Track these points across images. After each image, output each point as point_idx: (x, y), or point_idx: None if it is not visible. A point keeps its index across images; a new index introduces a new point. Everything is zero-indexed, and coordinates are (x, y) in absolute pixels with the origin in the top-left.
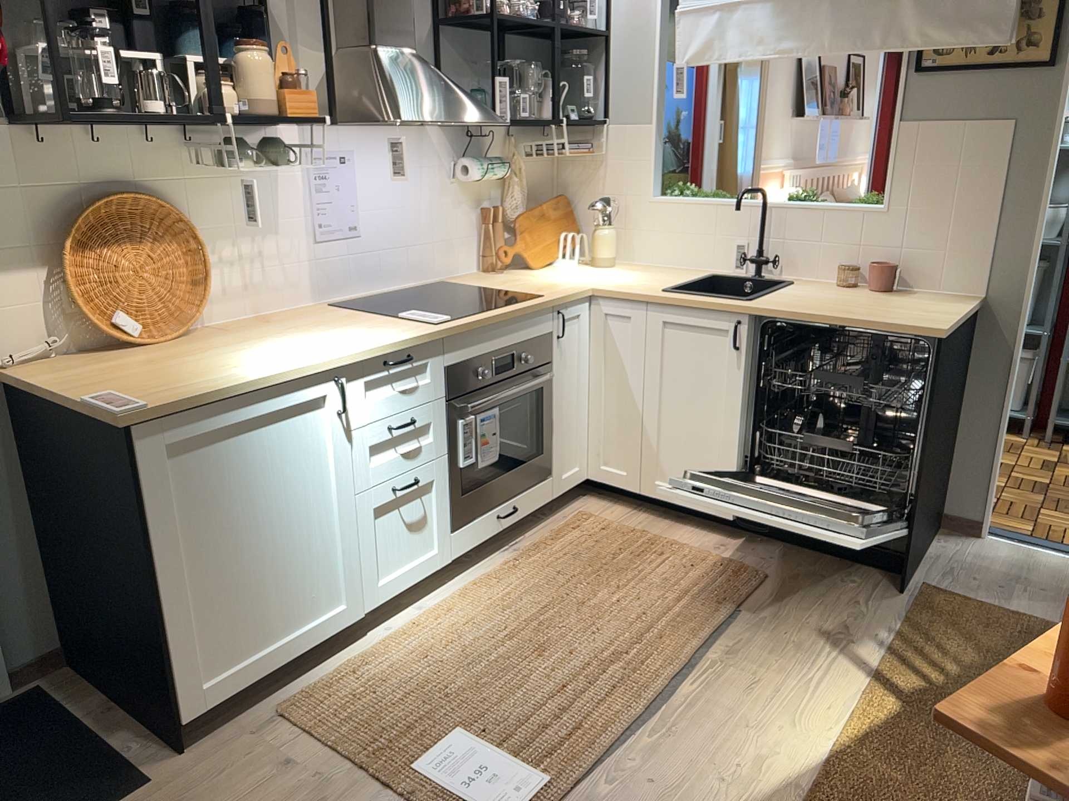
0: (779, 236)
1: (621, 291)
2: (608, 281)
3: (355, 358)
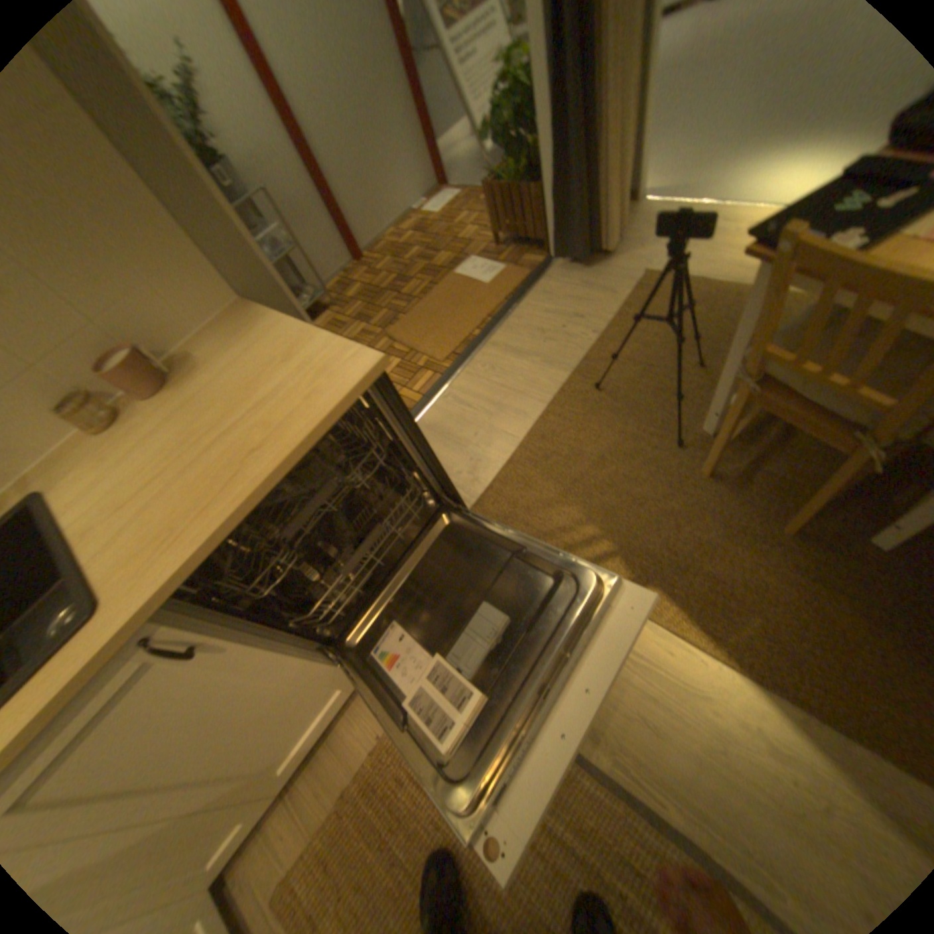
0: None
1: None
2: None
3: None
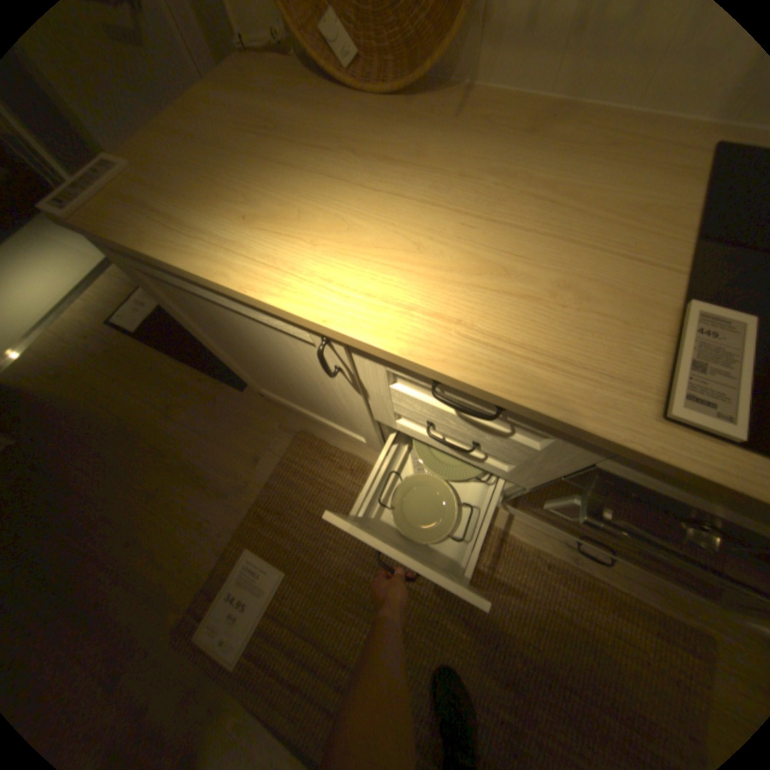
0: None
1: None
2: None
3: (355, 341)
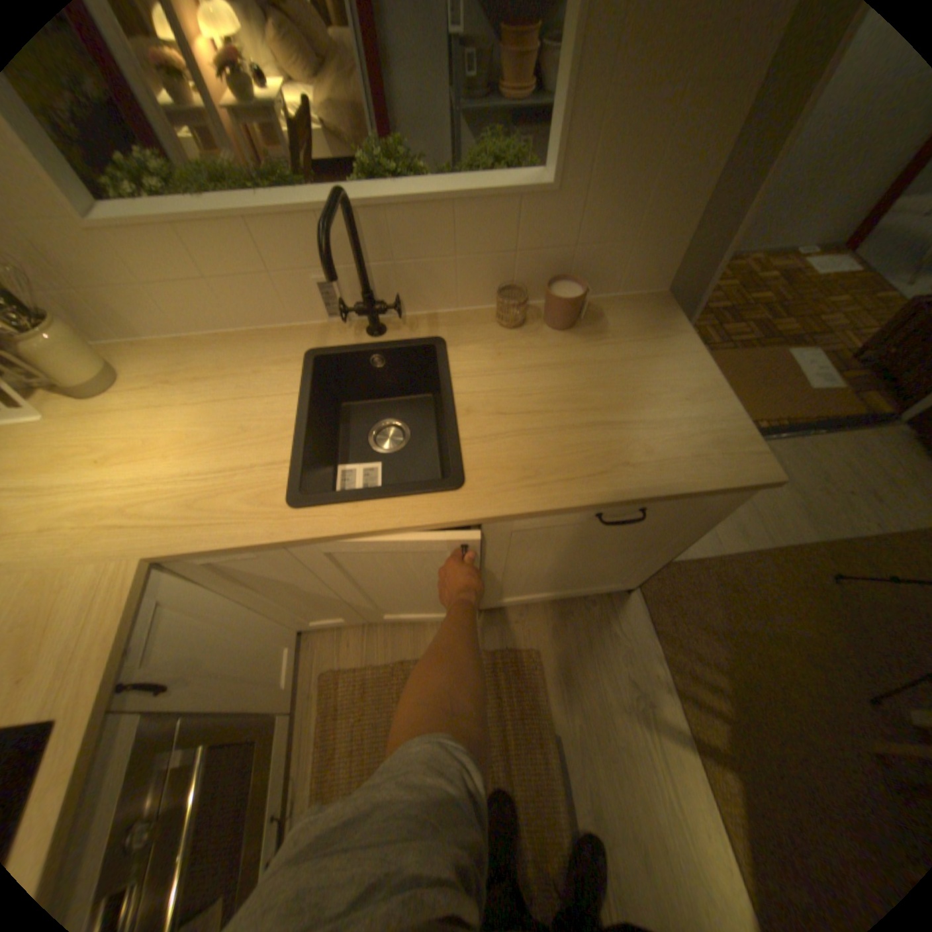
0: (380, 259)
1: (206, 550)
2: (146, 488)
3: None
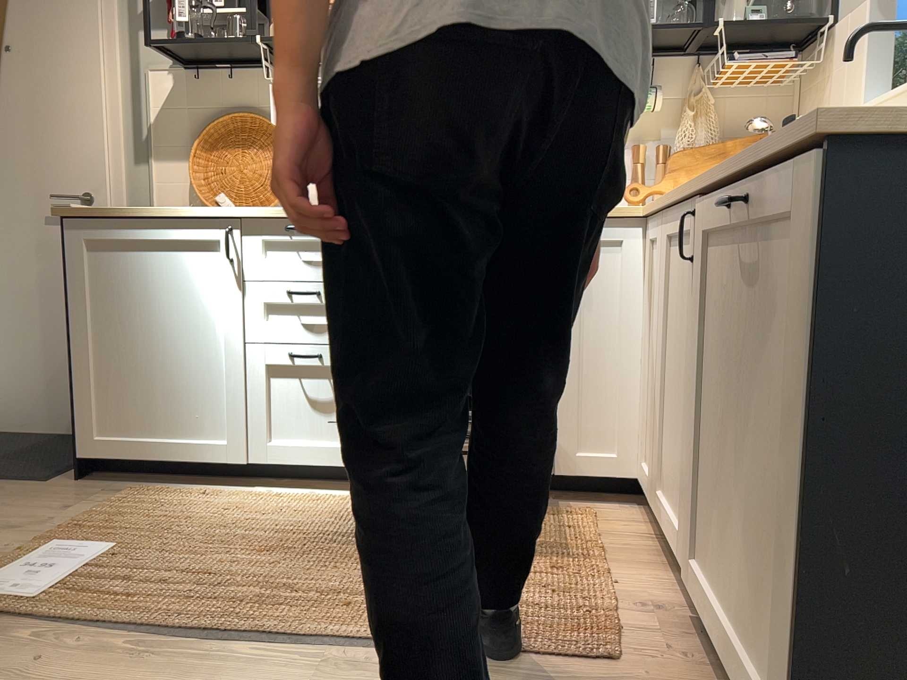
0: None
1: (653, 205)
2: None
3: (248, 214)
